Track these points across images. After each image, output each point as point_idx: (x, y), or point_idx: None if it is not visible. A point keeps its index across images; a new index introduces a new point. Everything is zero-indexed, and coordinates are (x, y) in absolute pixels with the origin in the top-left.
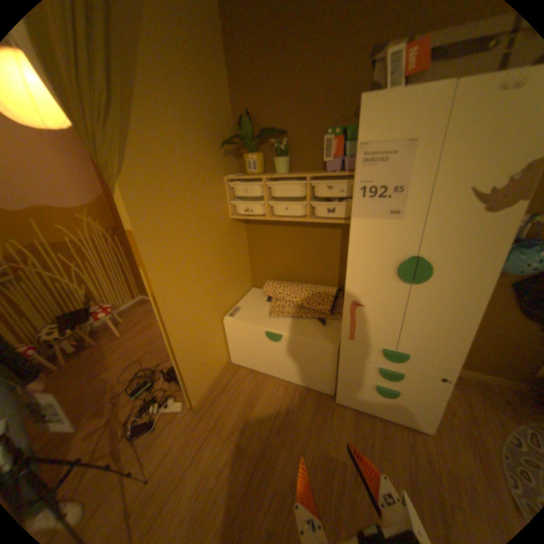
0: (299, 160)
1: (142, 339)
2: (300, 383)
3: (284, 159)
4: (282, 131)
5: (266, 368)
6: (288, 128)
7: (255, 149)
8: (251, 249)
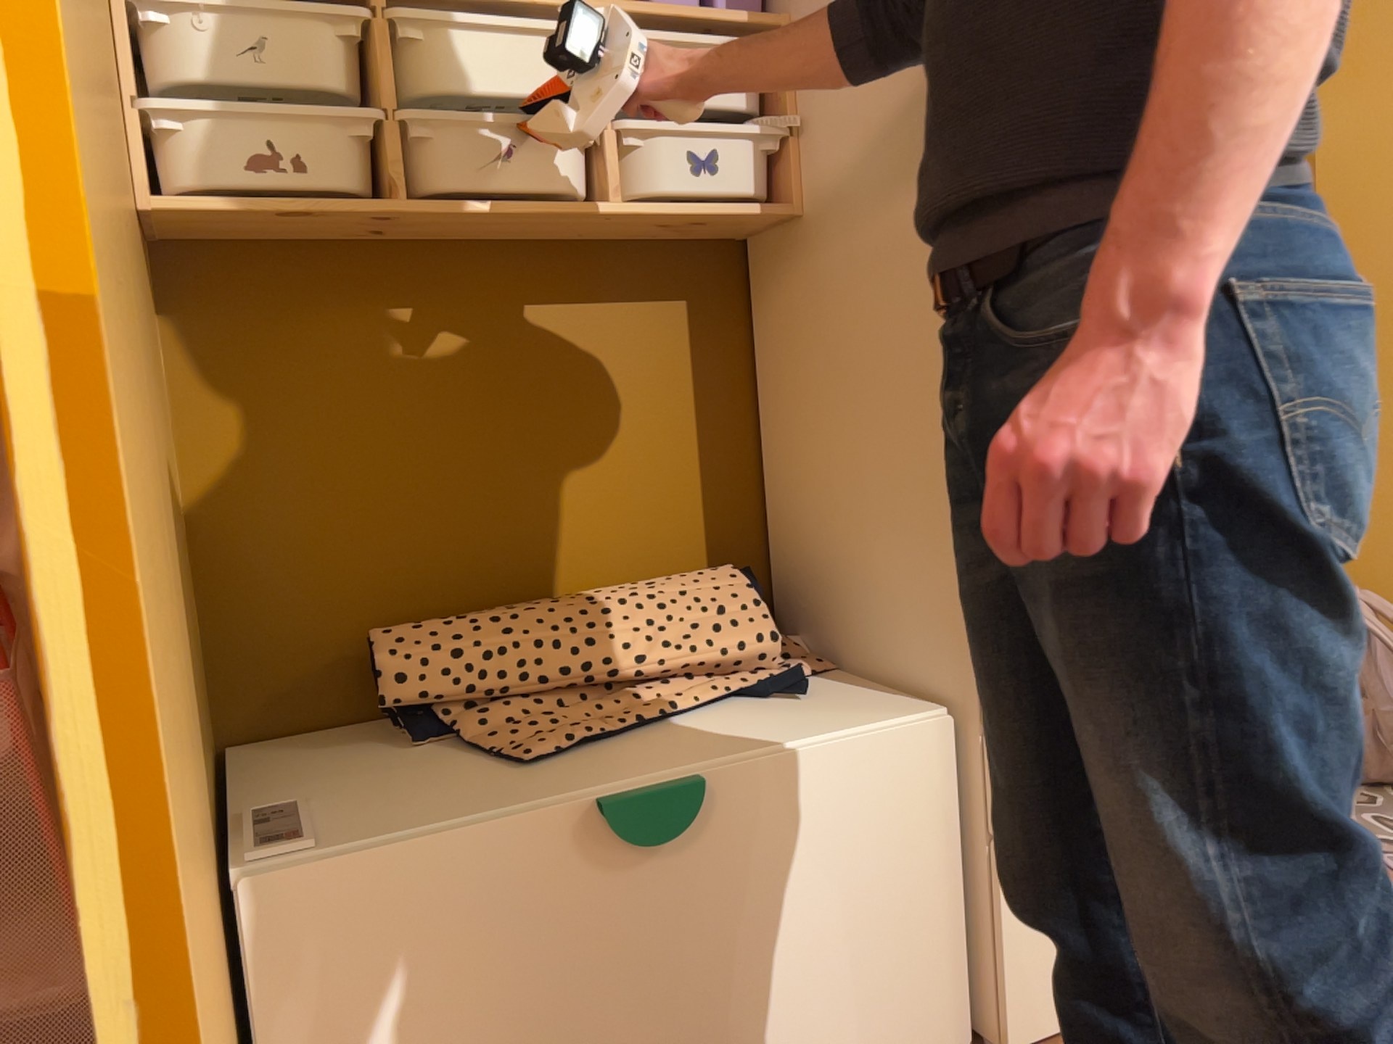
0: None
1: None
2: None
3: None
4: None
5: None
6: None
7: None
8: (211, 476)
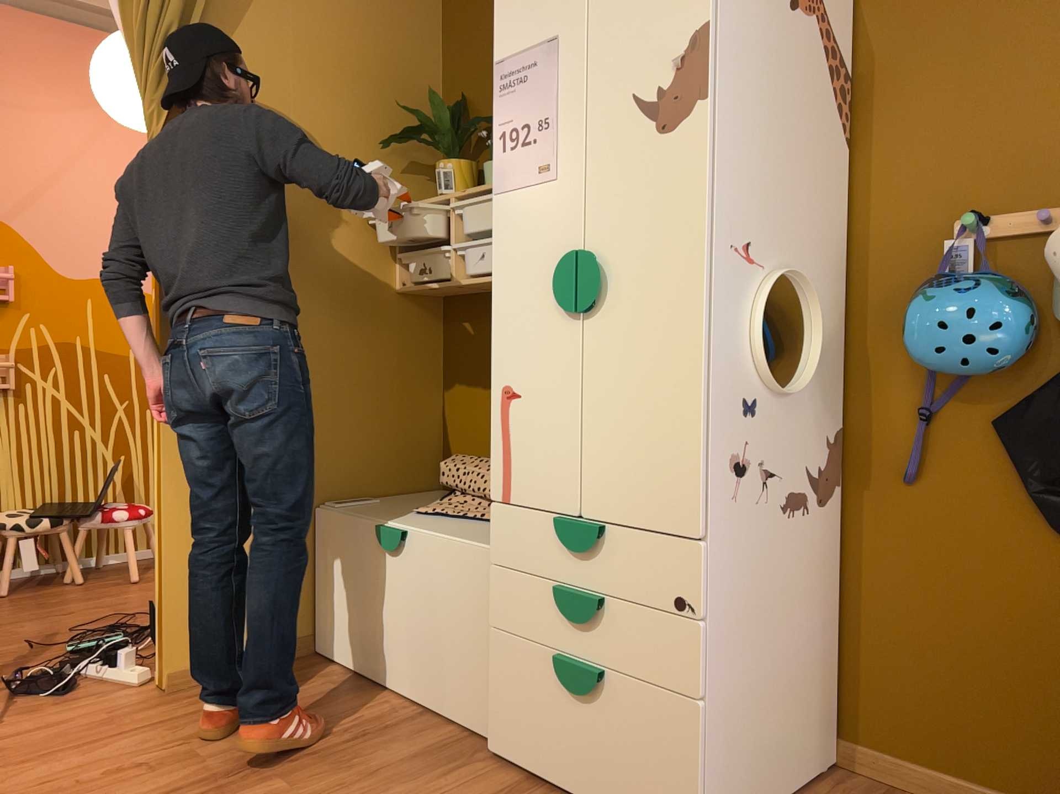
0: None
1: None
2: (433, 703)
3: None
4: None
5: (374, 657)
6: None
7: (457, 153)
8: (447, 384)
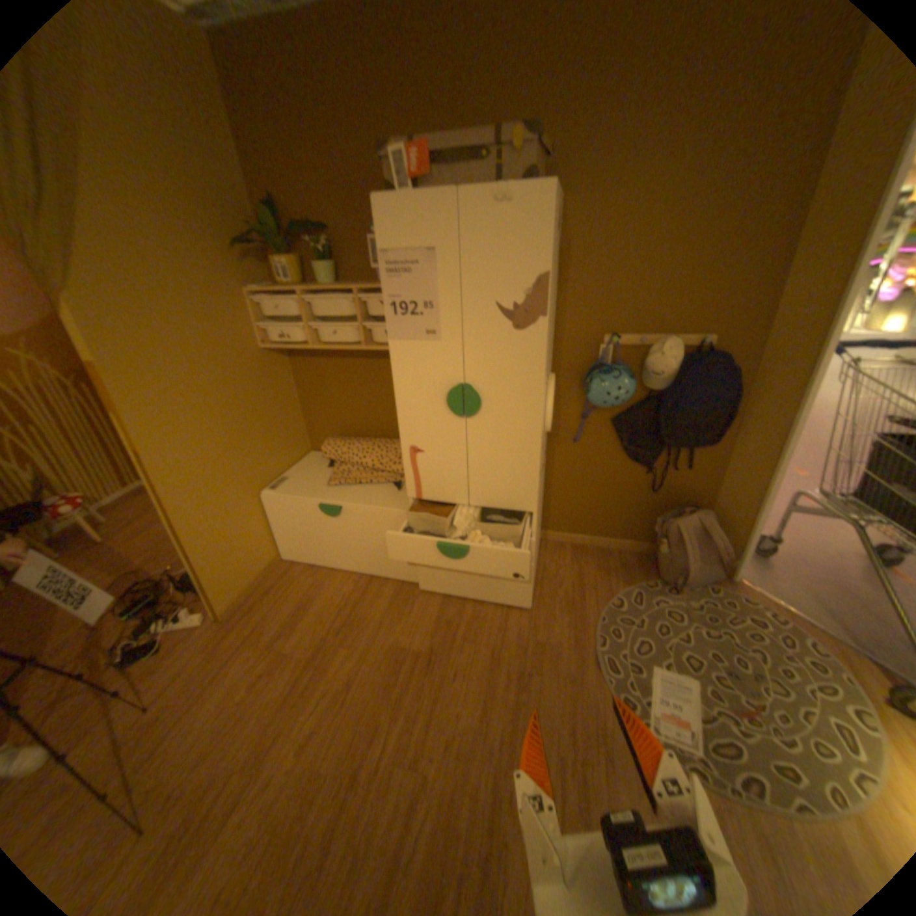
0: (348, 266)
1: (140, 542)
2: (375, 573)
3: (324, 264)
4: (319, 226)
5: (329, 559)
6: (327, 221)
7: (283, 249)
8: (301, 394)
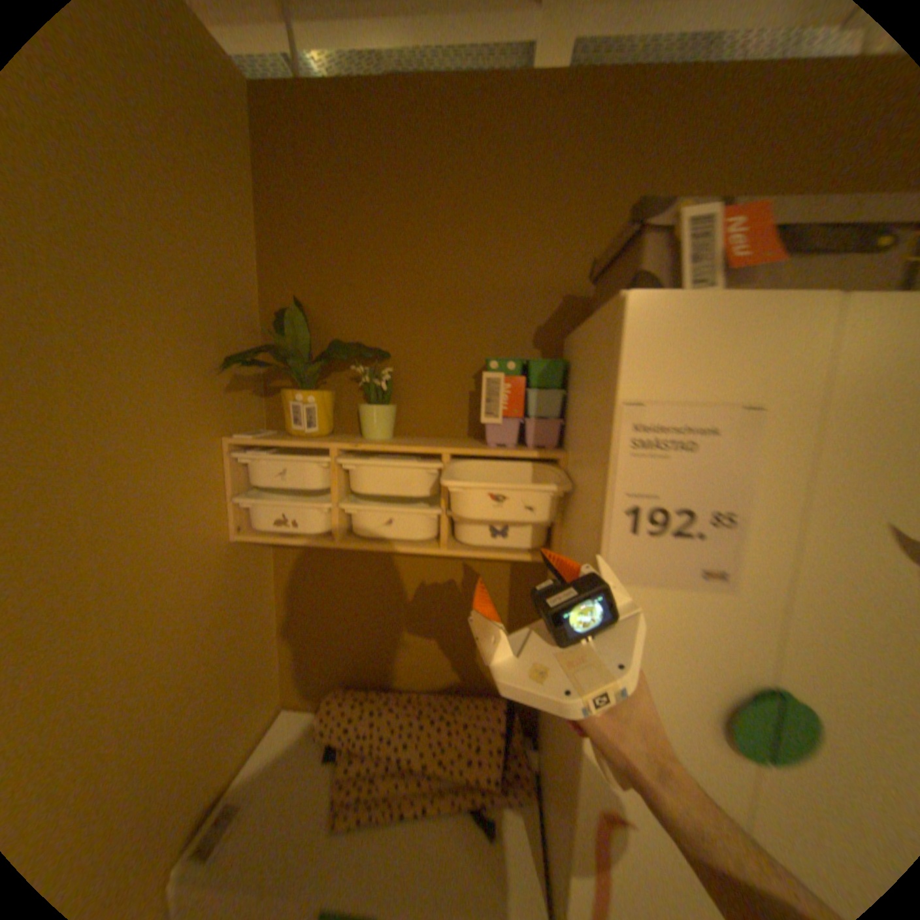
0: (418, 414)
1: None
2: None
3: (388, 409)
4: (382, 352)
5: None
6: (396, 347)
7: (315, 380)
8: (286, 610)
